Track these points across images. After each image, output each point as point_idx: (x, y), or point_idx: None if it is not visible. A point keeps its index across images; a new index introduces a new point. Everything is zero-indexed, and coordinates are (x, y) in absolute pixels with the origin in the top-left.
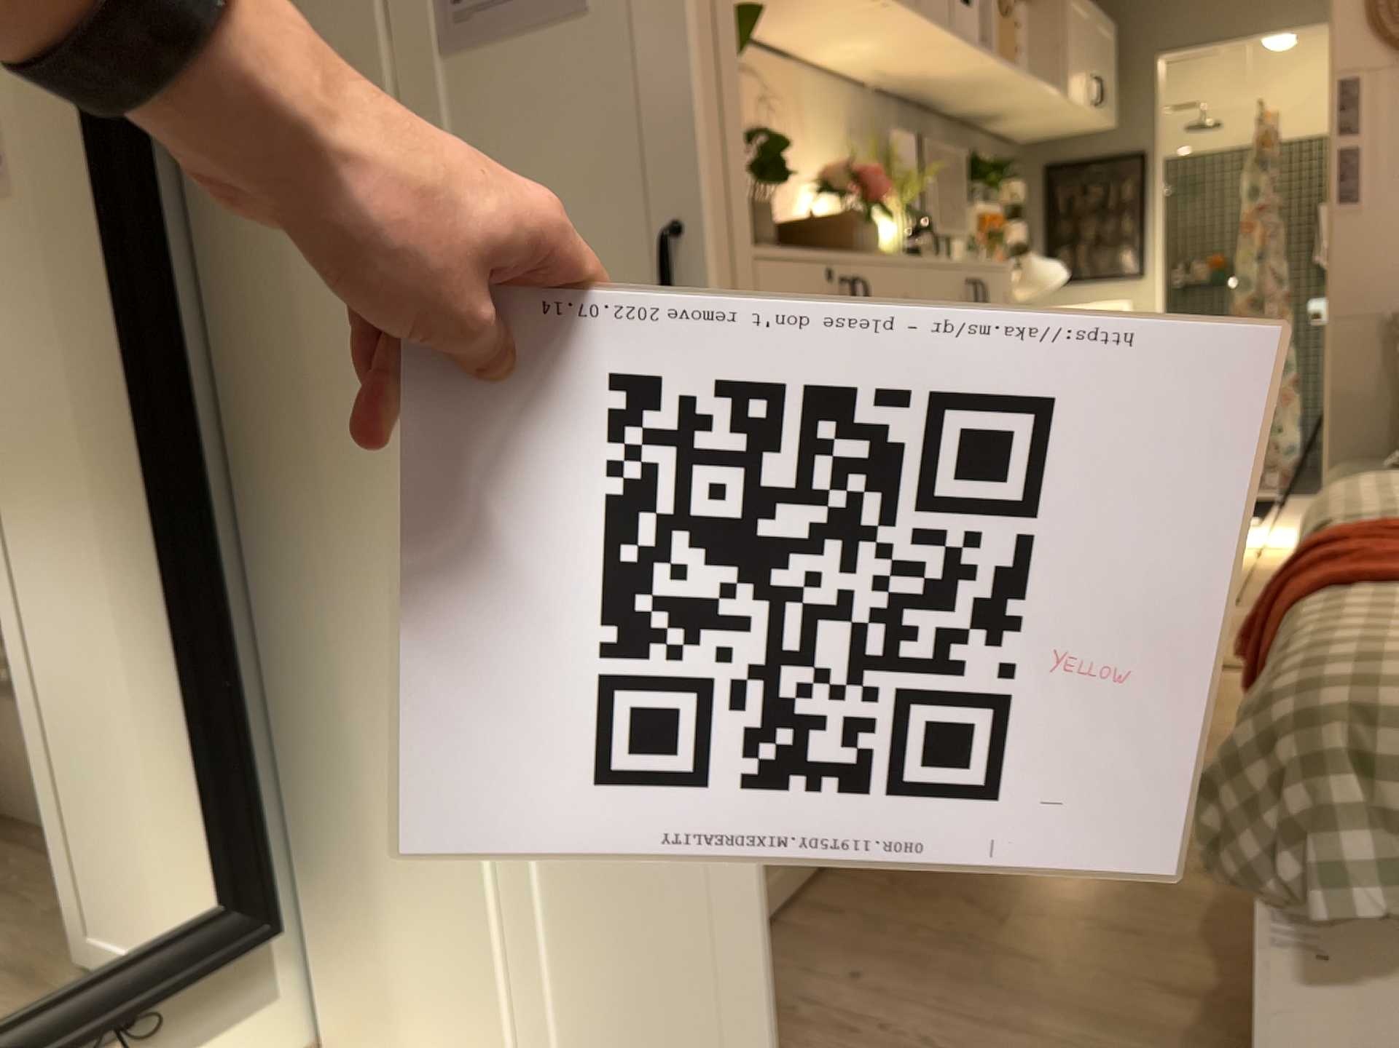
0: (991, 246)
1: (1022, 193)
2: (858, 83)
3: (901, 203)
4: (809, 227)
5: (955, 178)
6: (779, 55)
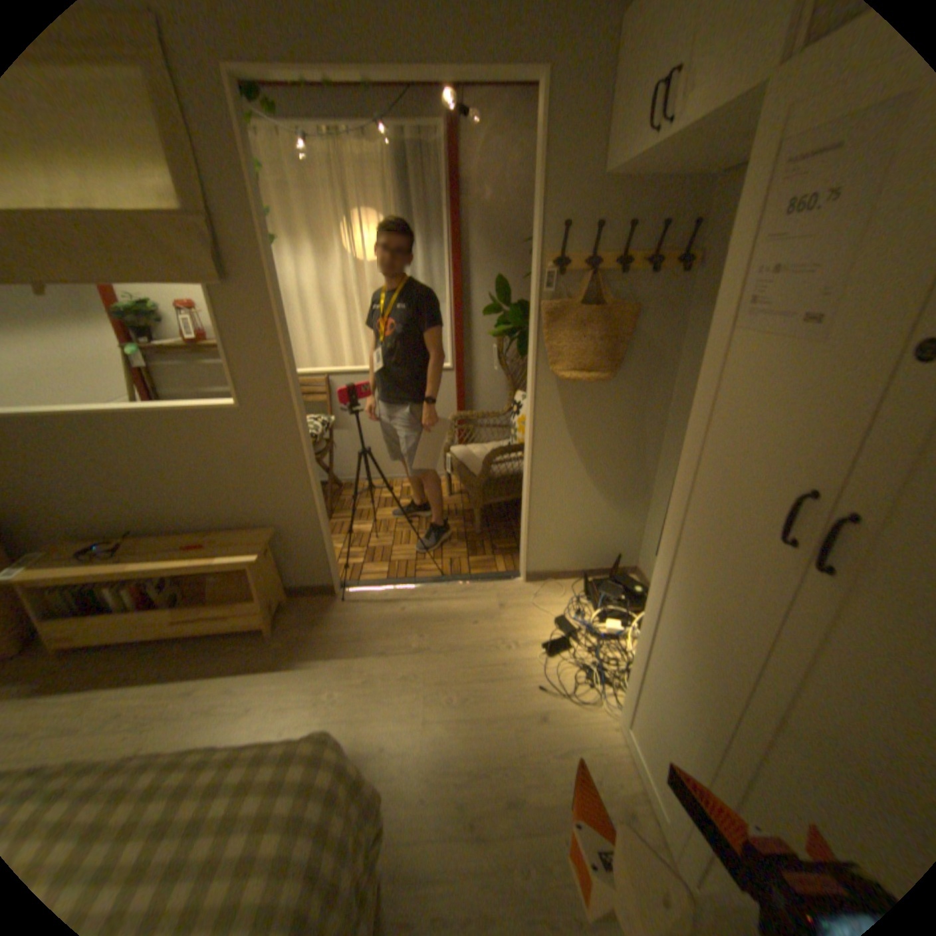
0: None
1: None
2: None
3: None
4: None
5: None
6: None
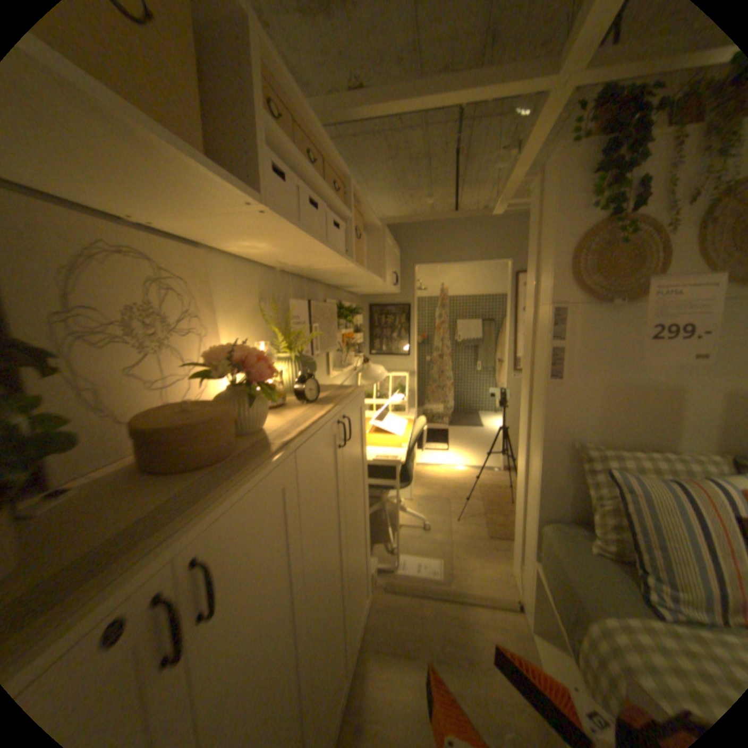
0: (350, 343)
1: (362, 315)
2: (272, 267)
3: (298, 353)
4: (174, 437)
5: (333, 317)
6: (193, 242)
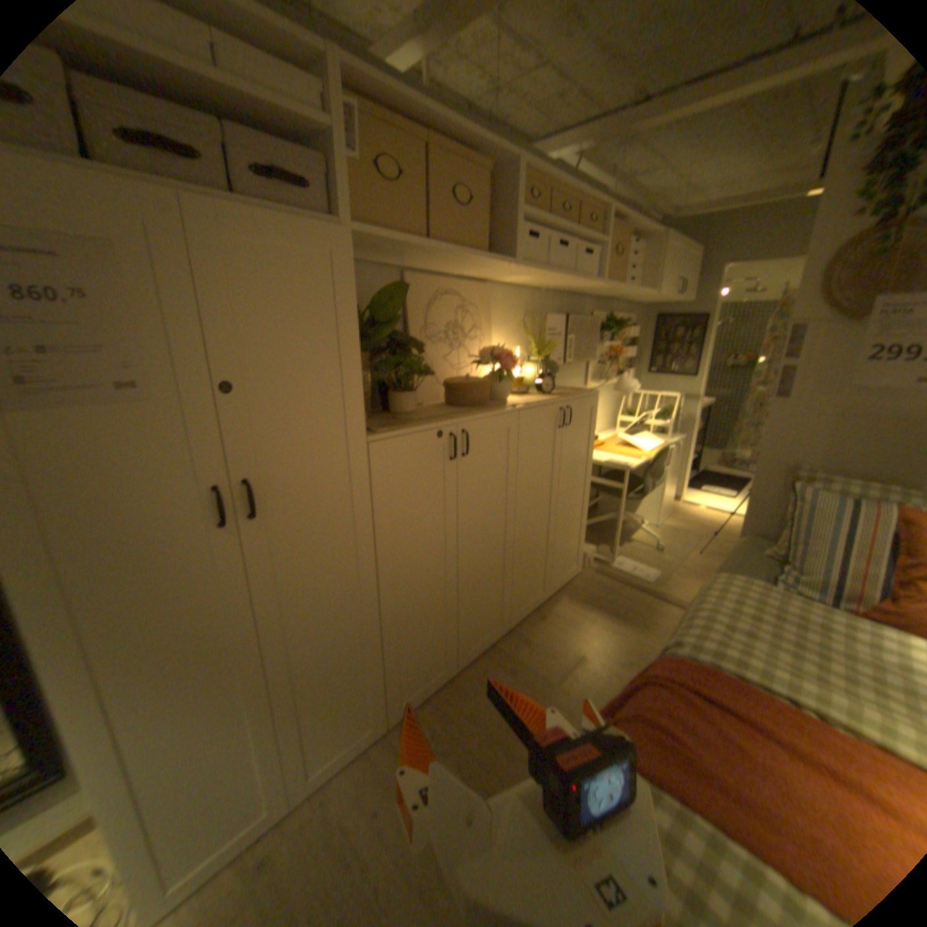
0: (619, 358)
1: (646, 328)
2: (538, 289)
3: (544, 359)
4: (461, 390)
5: (598, 330)
6: (483, 281)
